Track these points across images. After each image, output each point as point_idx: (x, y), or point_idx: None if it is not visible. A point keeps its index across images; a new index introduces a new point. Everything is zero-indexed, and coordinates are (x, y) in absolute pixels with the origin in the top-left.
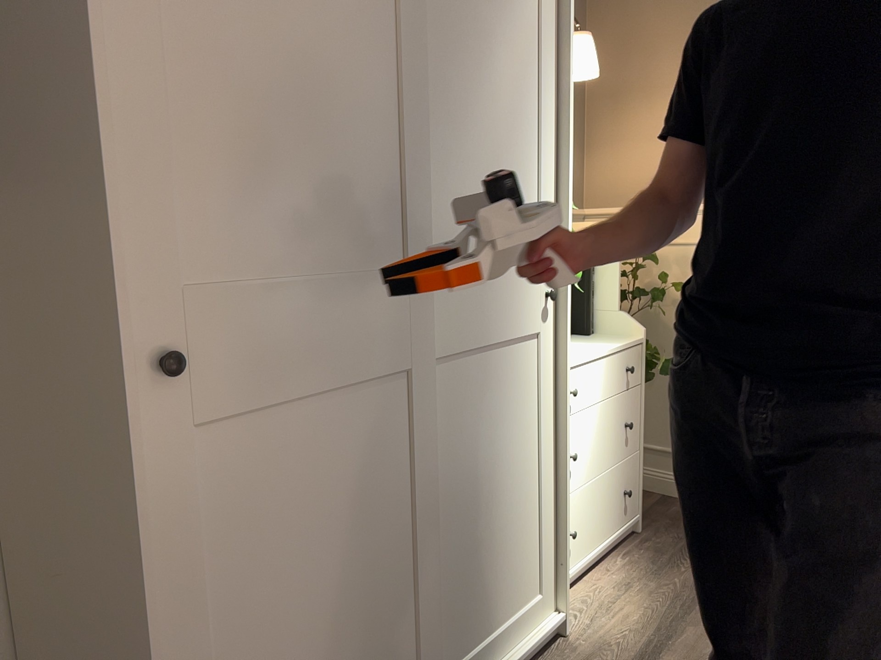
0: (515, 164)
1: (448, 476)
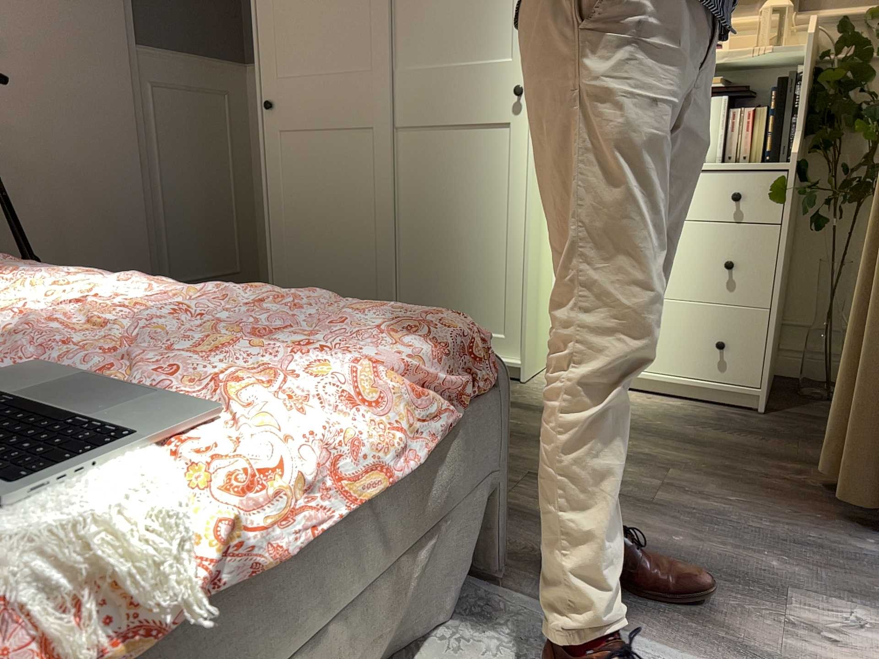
0: None
1: (409, 210)
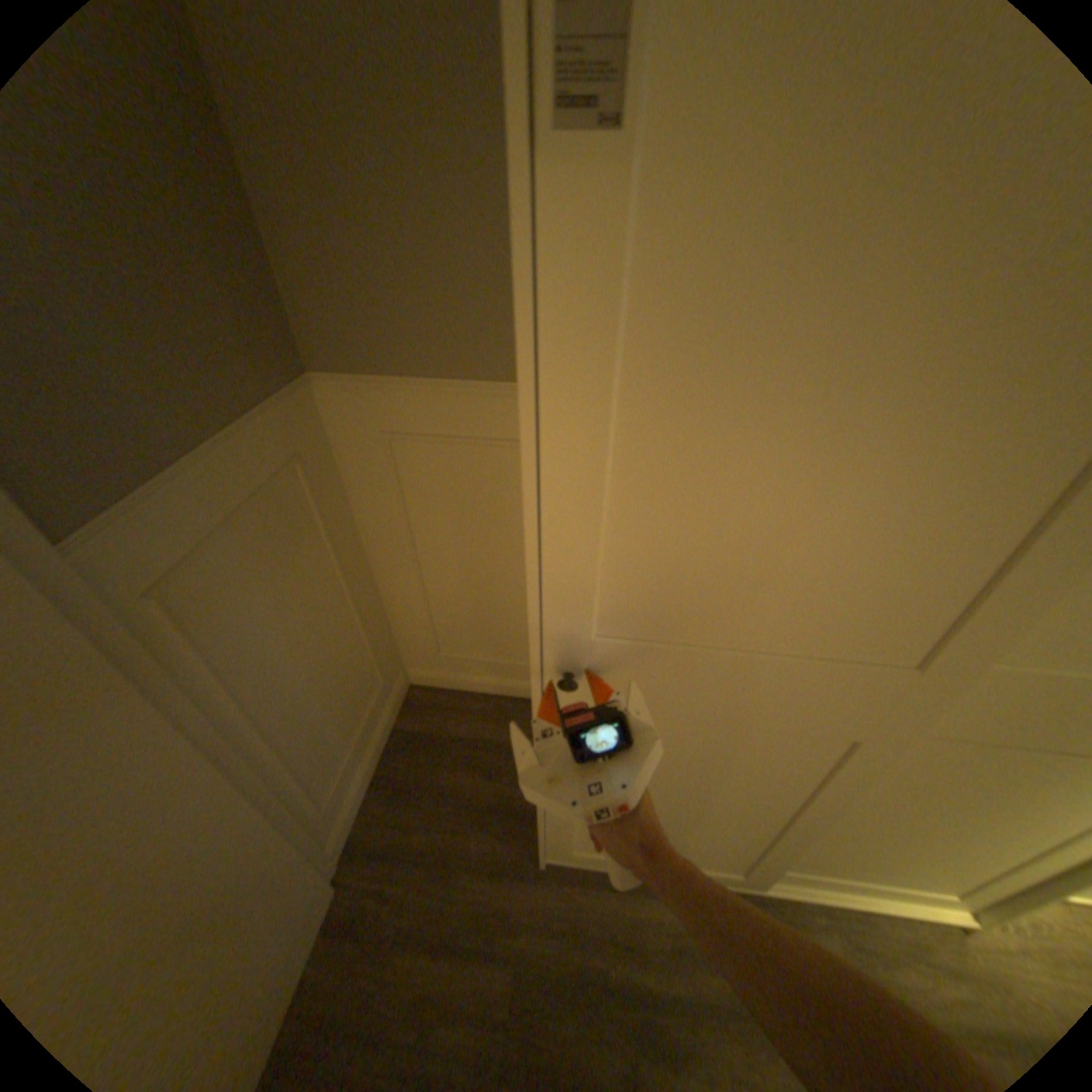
0: None
1: (865, 811)
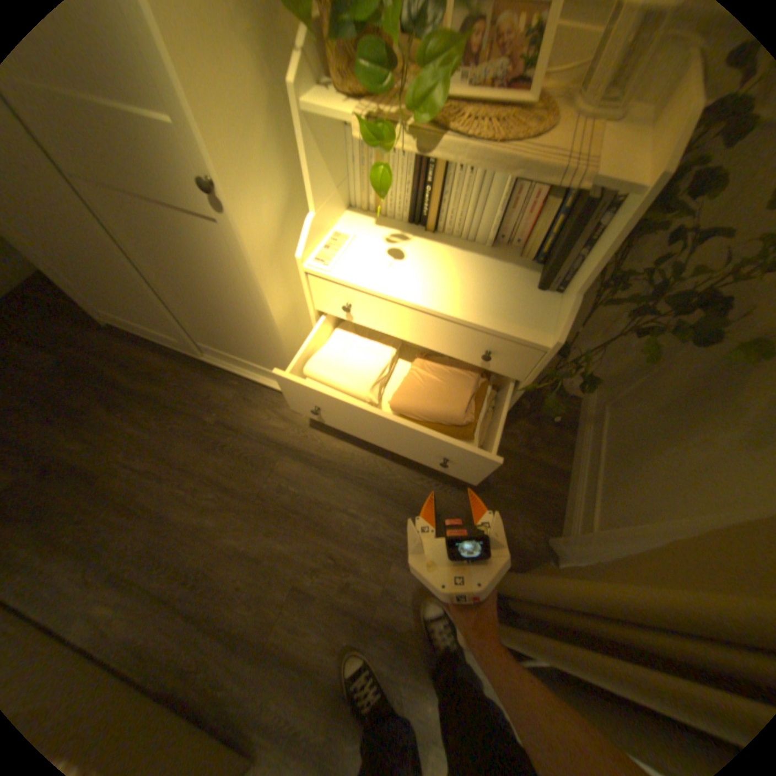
0: None
1: (153, 270)
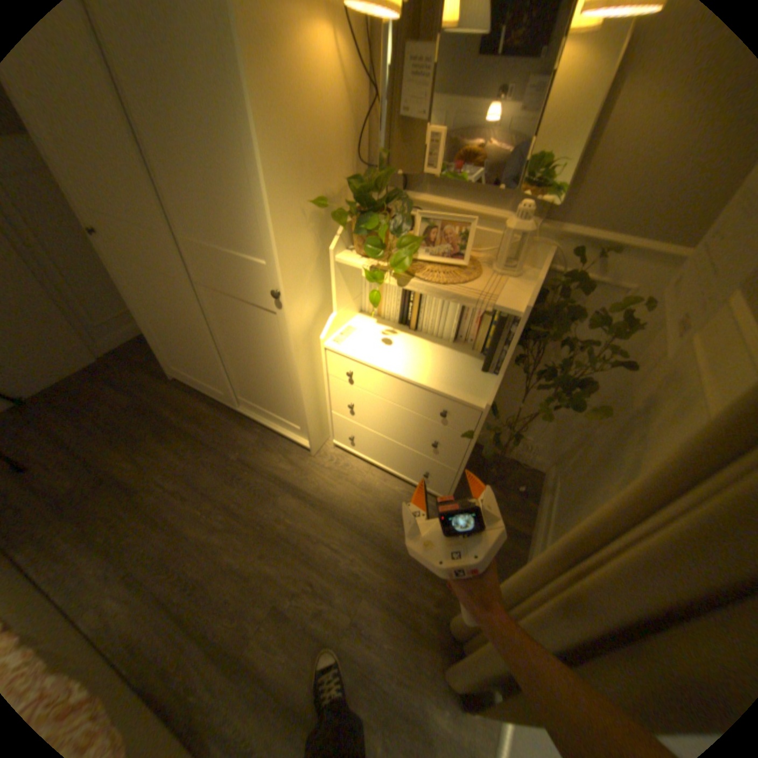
0: (227, 173)
1: (224, 340)
